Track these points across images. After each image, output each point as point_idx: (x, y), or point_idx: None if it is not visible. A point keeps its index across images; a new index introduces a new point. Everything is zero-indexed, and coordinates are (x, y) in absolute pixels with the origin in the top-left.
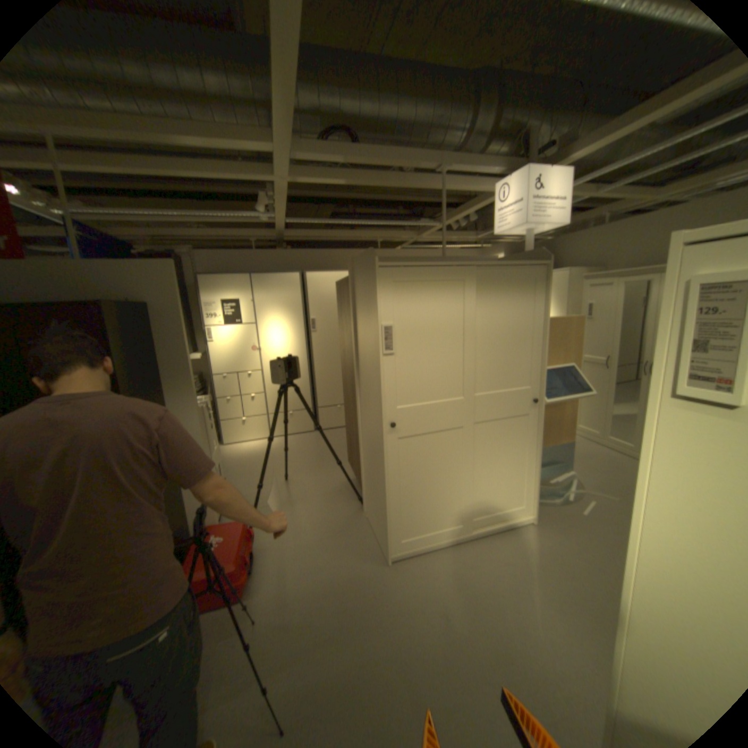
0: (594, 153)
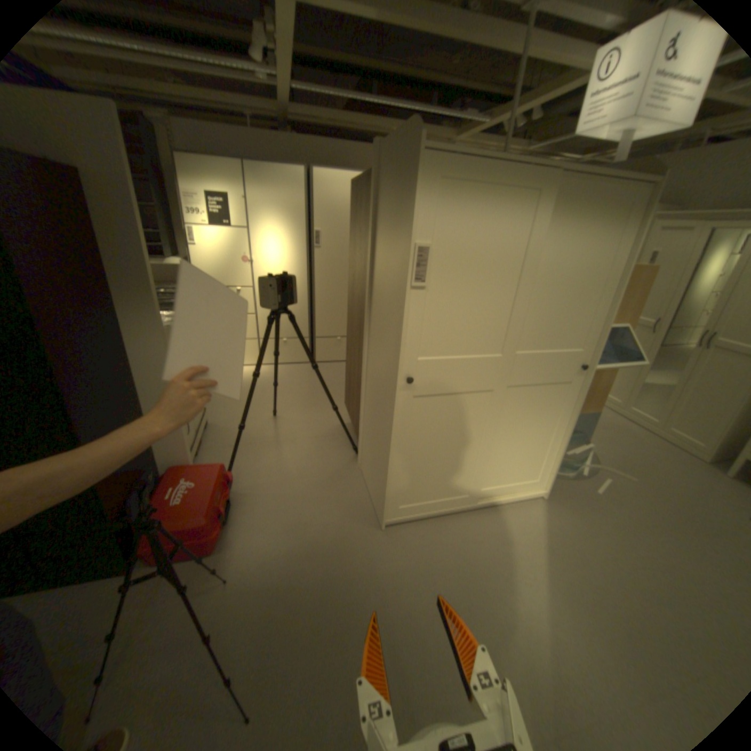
0: None
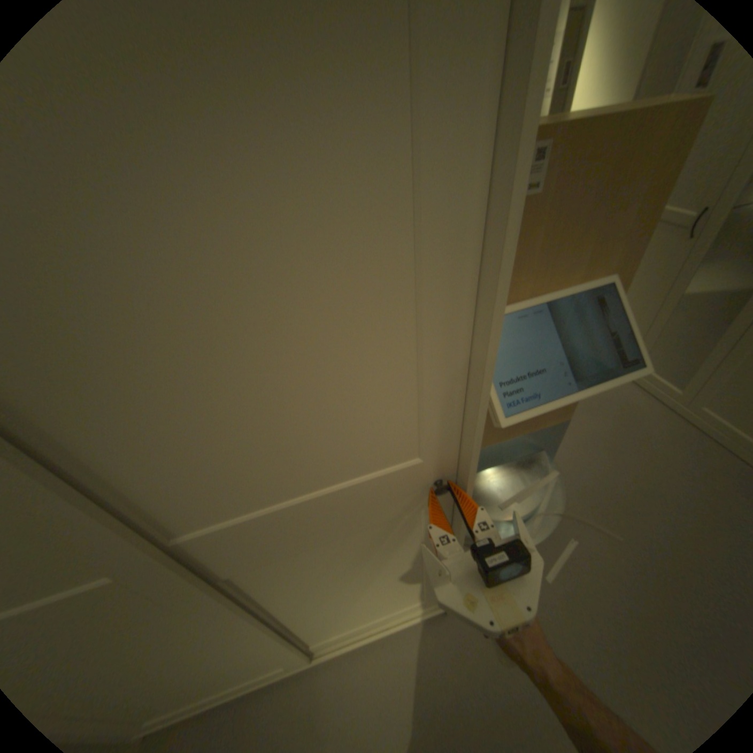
0: None
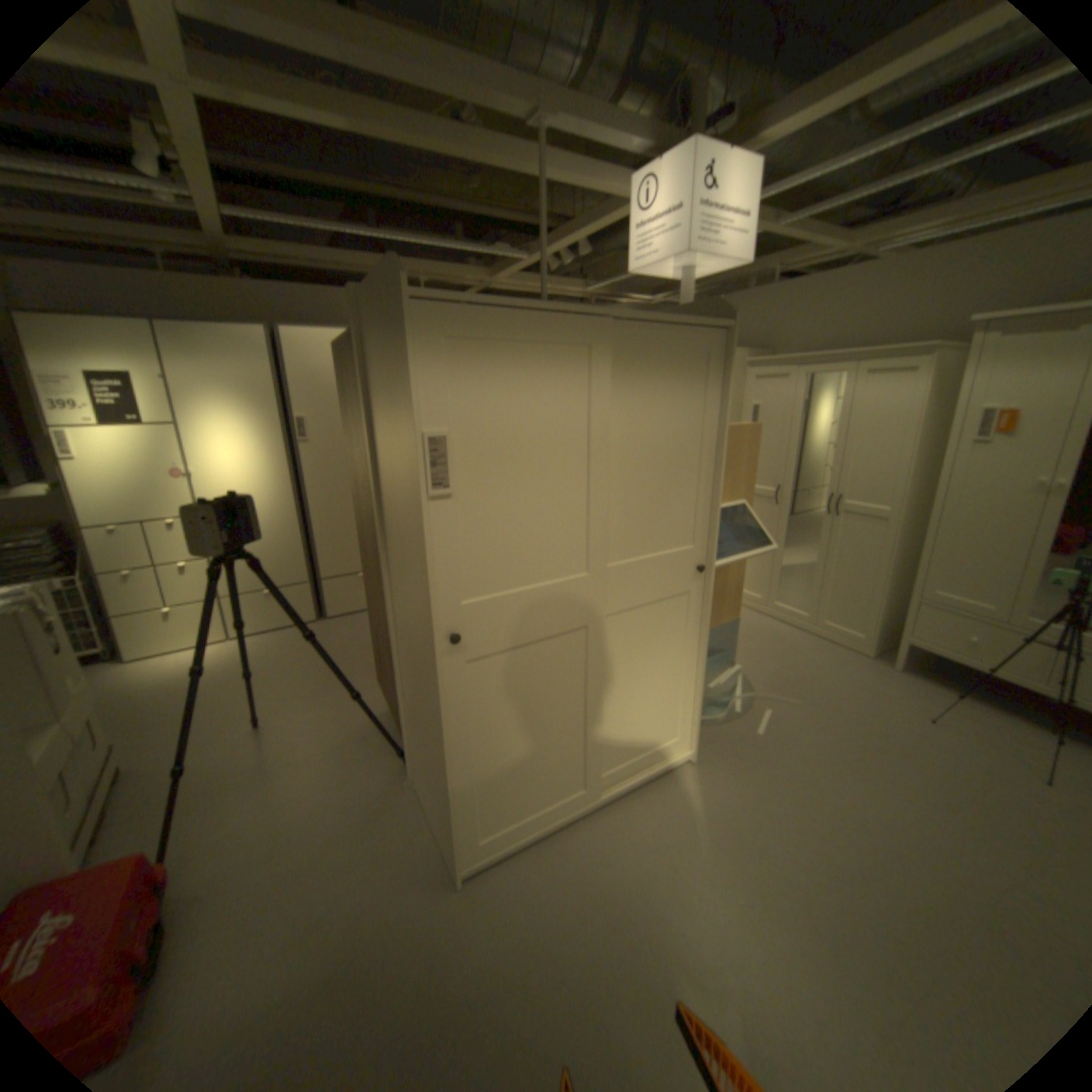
0: (782, 149)
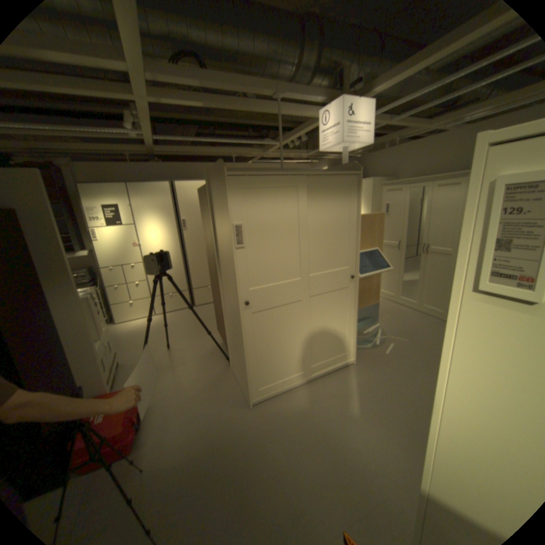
0: (389, 90)
